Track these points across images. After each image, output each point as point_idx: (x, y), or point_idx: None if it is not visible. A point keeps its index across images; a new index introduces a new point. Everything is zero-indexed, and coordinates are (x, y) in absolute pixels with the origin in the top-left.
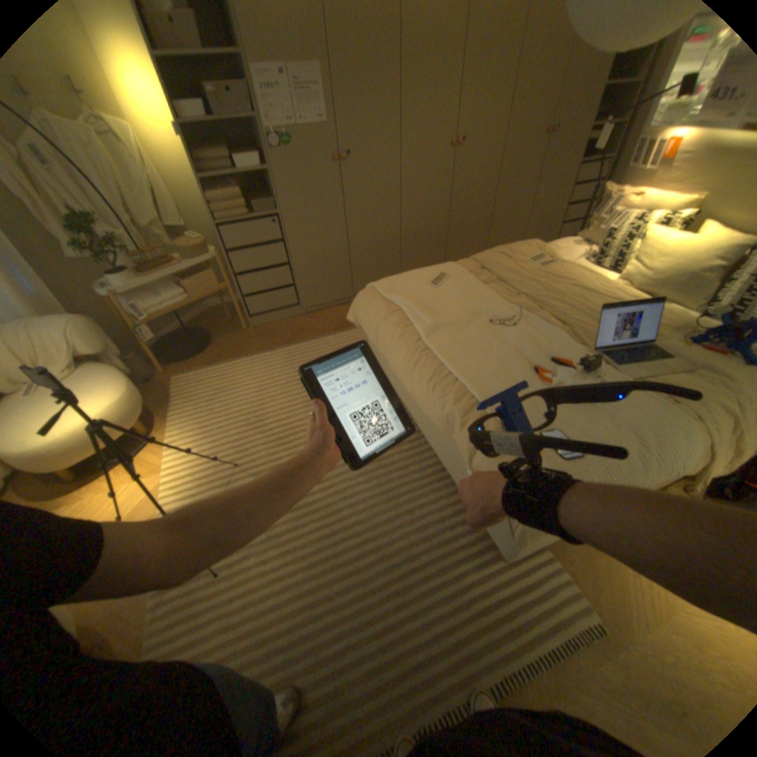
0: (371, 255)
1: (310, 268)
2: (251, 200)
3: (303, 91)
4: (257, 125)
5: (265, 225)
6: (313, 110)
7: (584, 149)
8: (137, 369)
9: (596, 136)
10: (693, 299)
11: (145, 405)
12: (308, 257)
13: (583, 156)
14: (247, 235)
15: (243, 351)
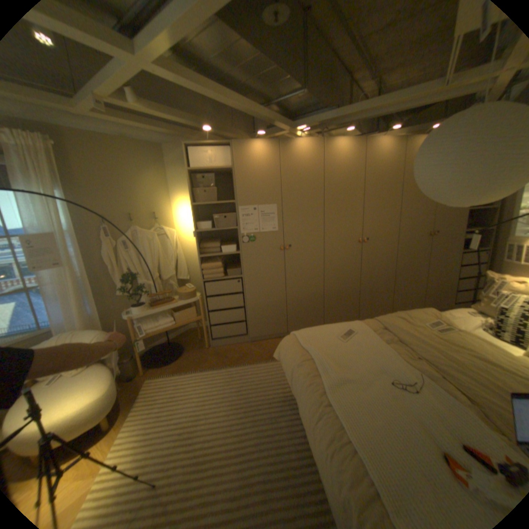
0: (303, 305)
1: (258, 311)
2: (228, 268)
3: (266, 216)
4: (238, 232)
5: (233, 283)
6: (271, 225)
7: (465, 244)
8: (127, 371)
9: (472, 237)
10: None
11: (120, 401)
12: (258, 303)
13: (465, 248)
14: (221, 288)
15: (200, 366)
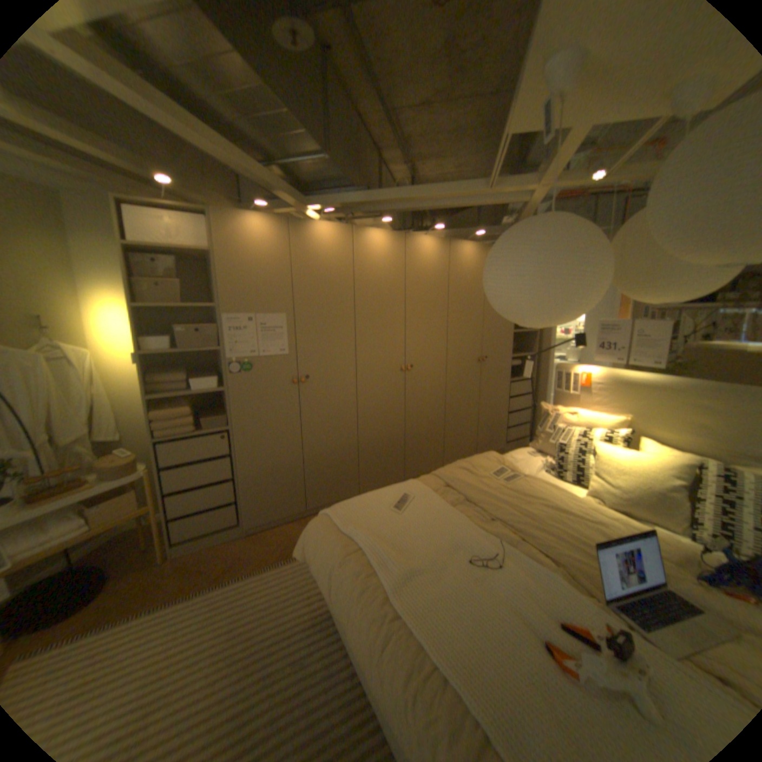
0: (329, 466)
1: (258, 483)
2: (203, 417)
3: (270, 332)
4: (222, 356)
5: (213, 441)
6: (278, 346)
7: (511, 372)
8: None
9: (517, 363)
10: (676, 521)
11: None
12: (257, 471)
13: (512, 377)
14: (189, 453)
15: (148, 603)
